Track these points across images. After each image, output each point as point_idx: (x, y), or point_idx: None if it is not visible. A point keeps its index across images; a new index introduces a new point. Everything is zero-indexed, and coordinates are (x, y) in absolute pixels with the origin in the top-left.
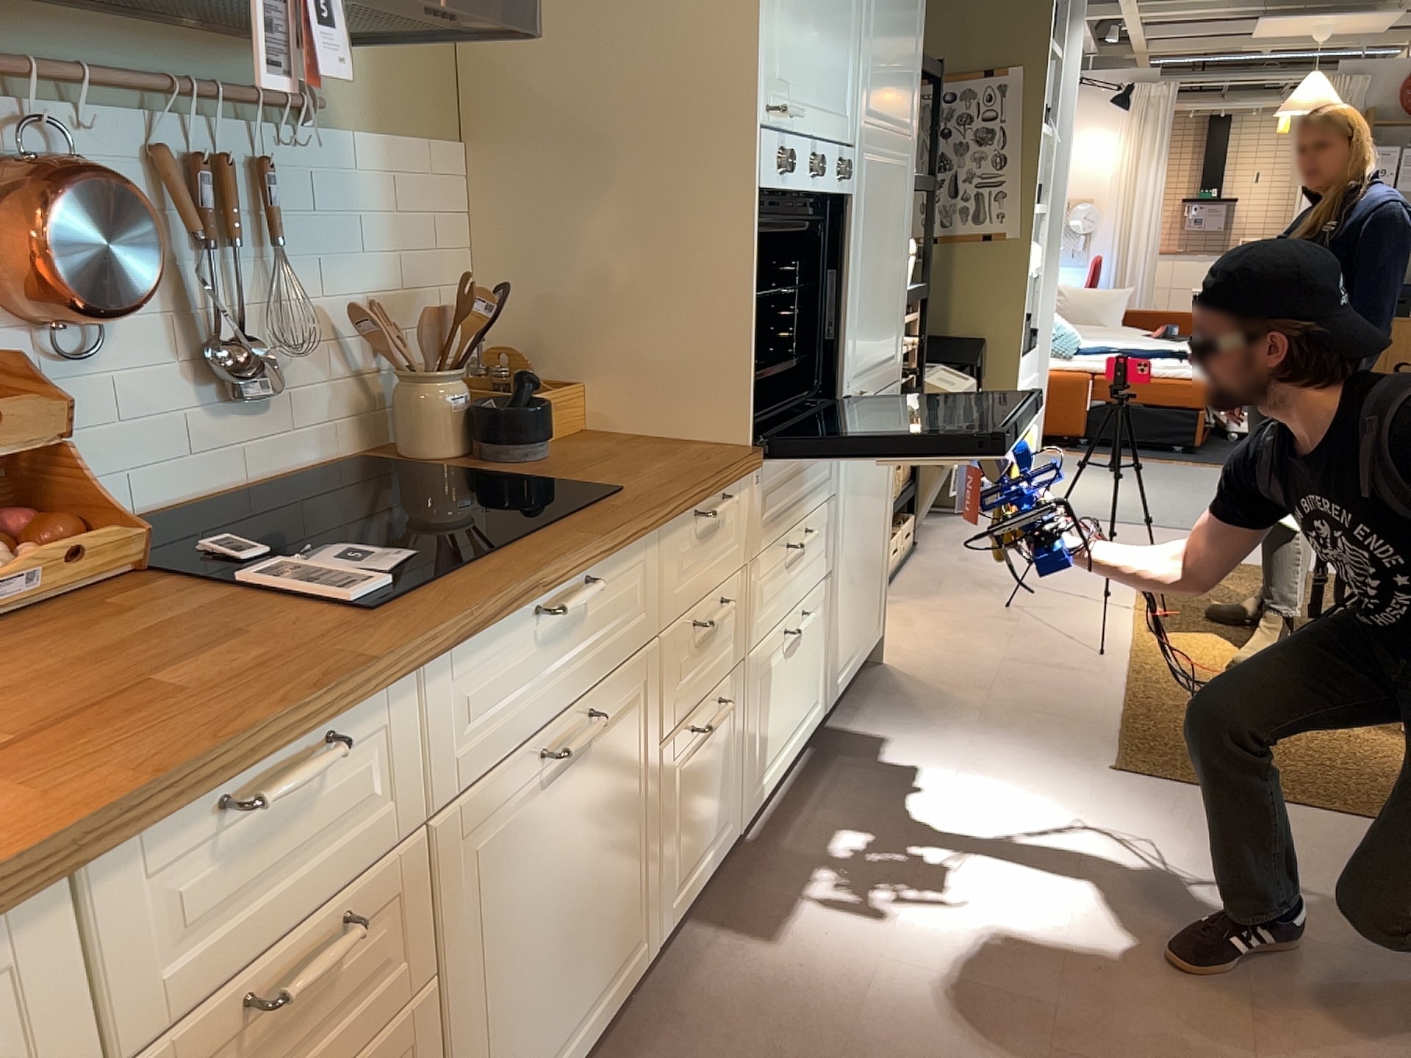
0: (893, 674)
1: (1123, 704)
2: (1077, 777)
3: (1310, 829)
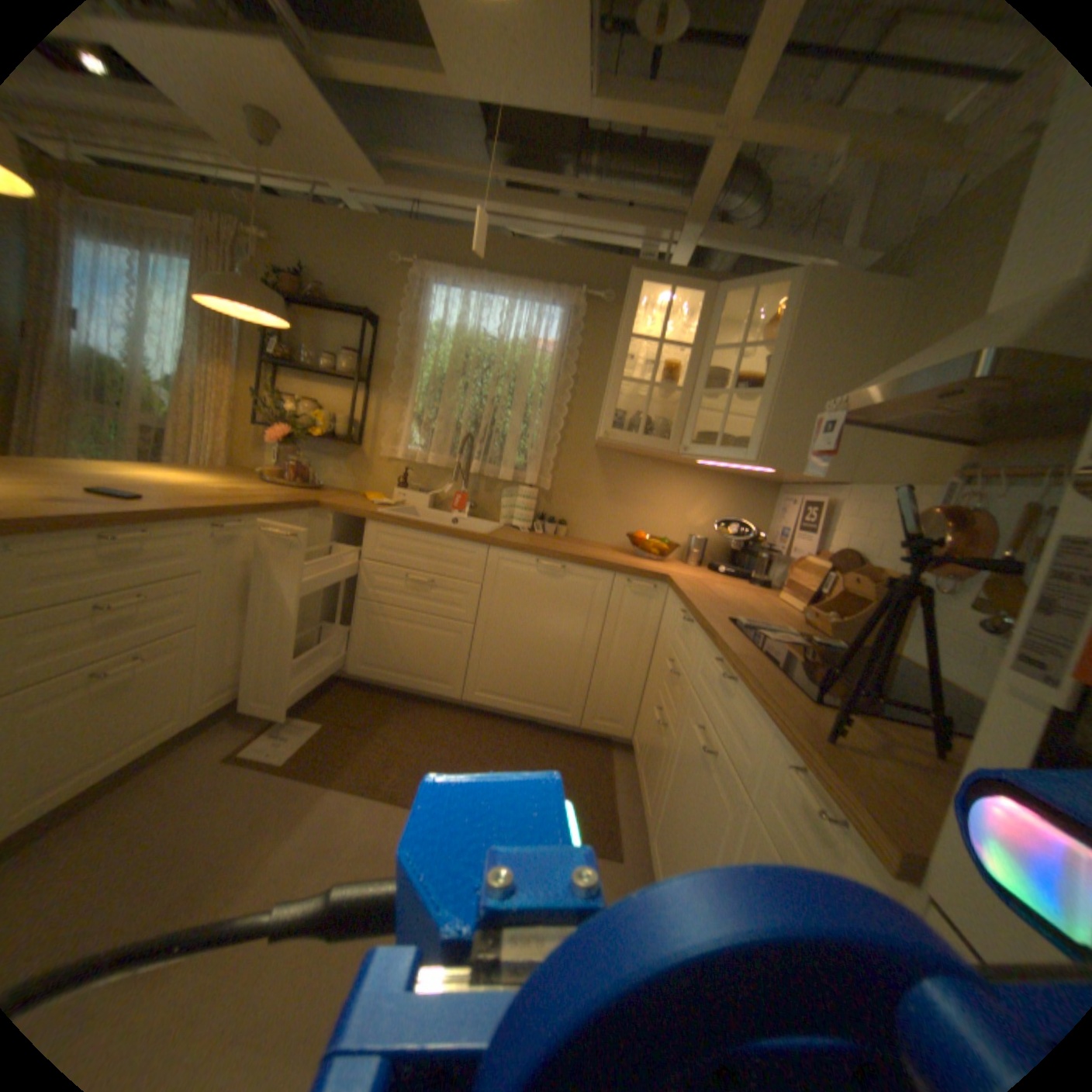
0: None
1: None
2: None
3: None
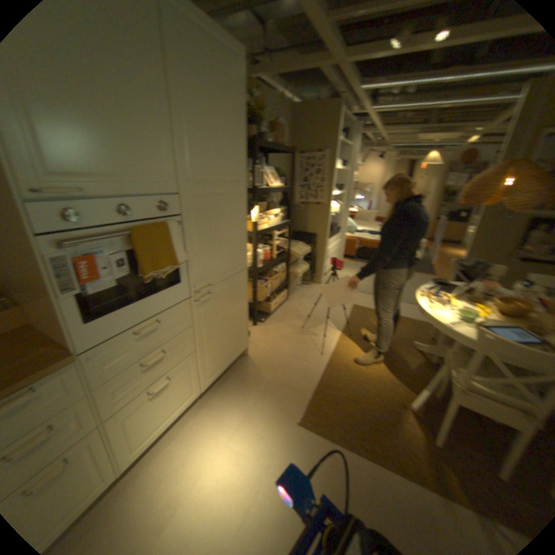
0: (247, 362)
1: (318, 385)
2: (282, 430)
3: (360, 475)
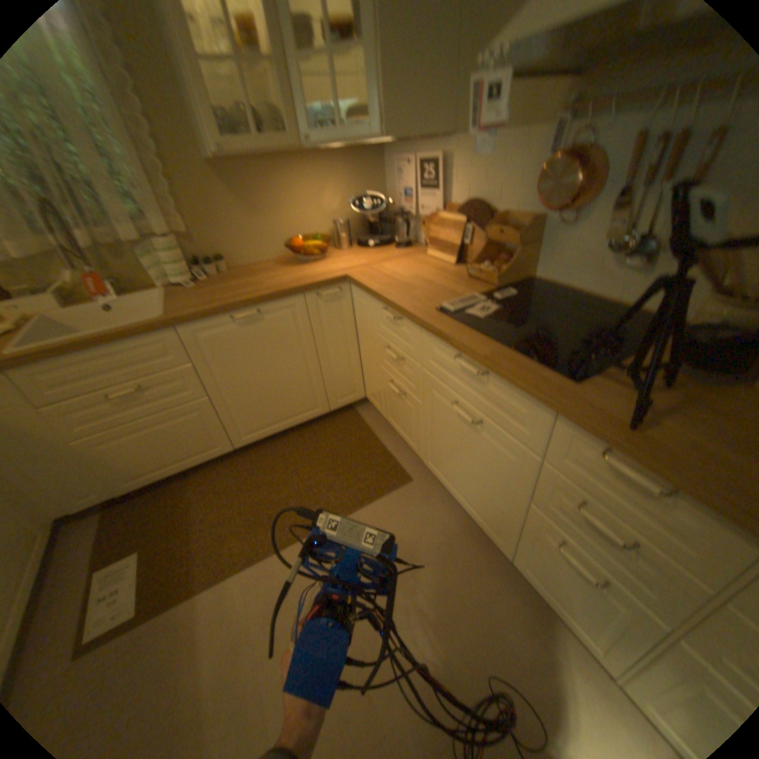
0: None
1: None
2: None
3: None
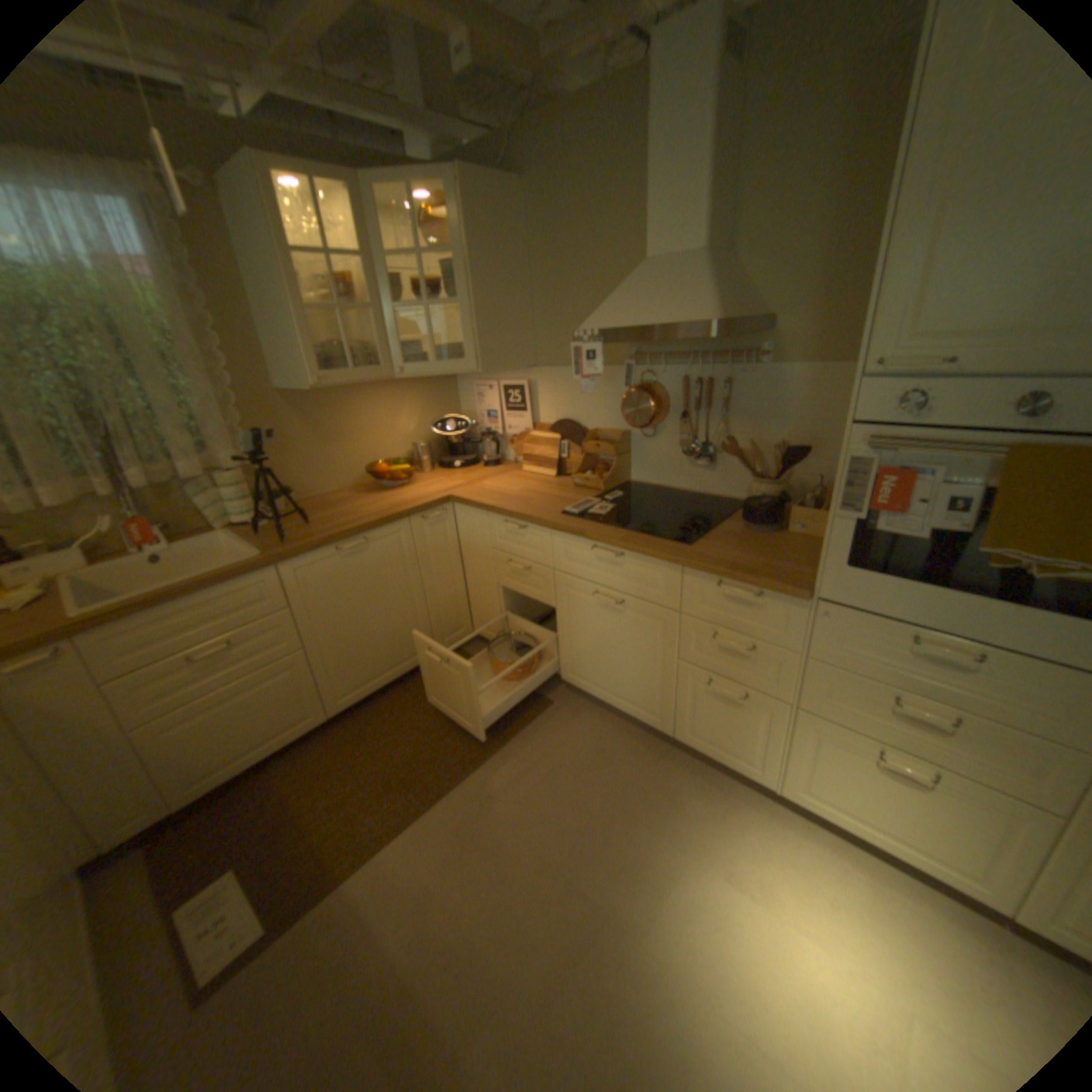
0: None
1: None
2: None
3: None
